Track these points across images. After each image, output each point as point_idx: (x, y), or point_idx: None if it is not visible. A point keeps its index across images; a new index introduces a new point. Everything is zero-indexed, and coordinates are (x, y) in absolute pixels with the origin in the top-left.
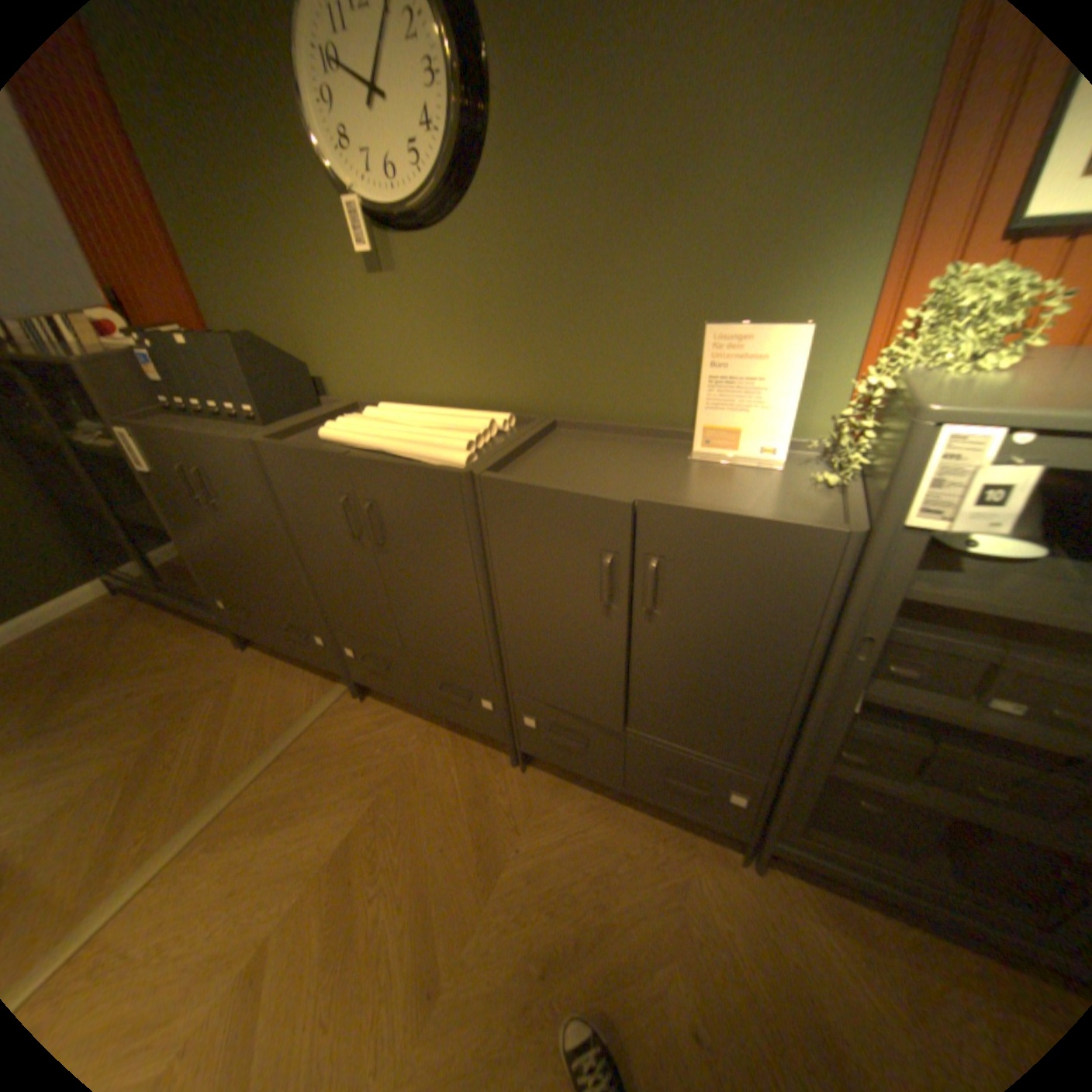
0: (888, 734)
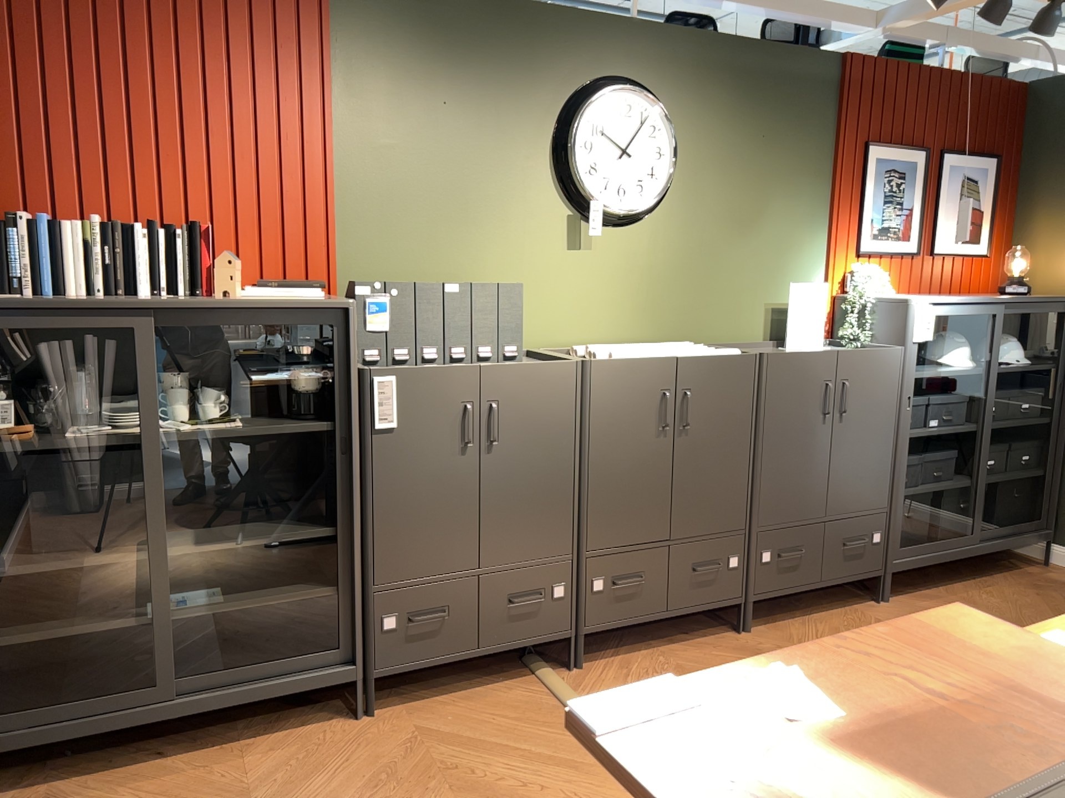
0: (910, 458)
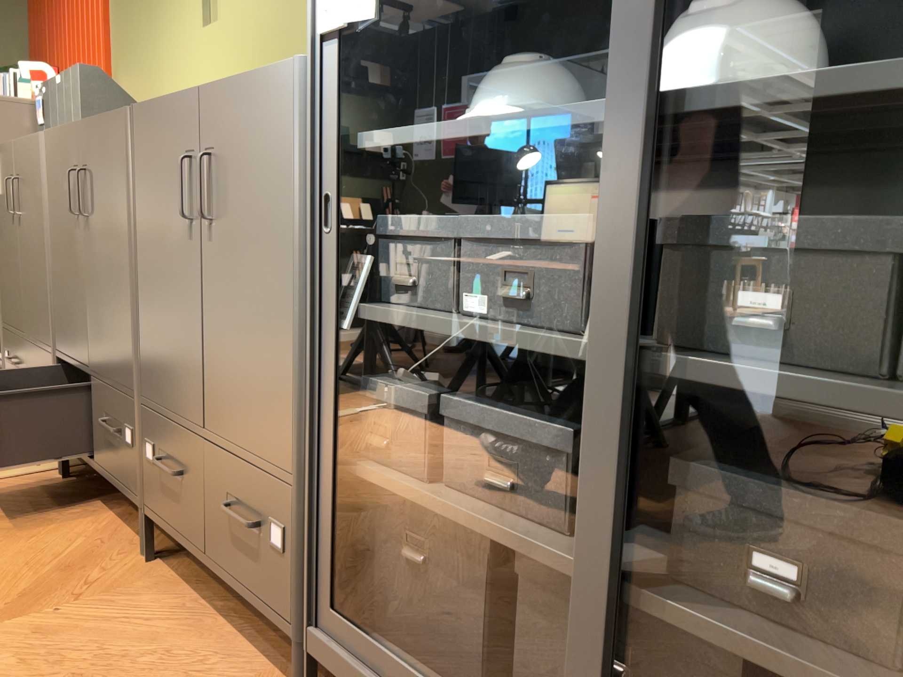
0: (403, 388)
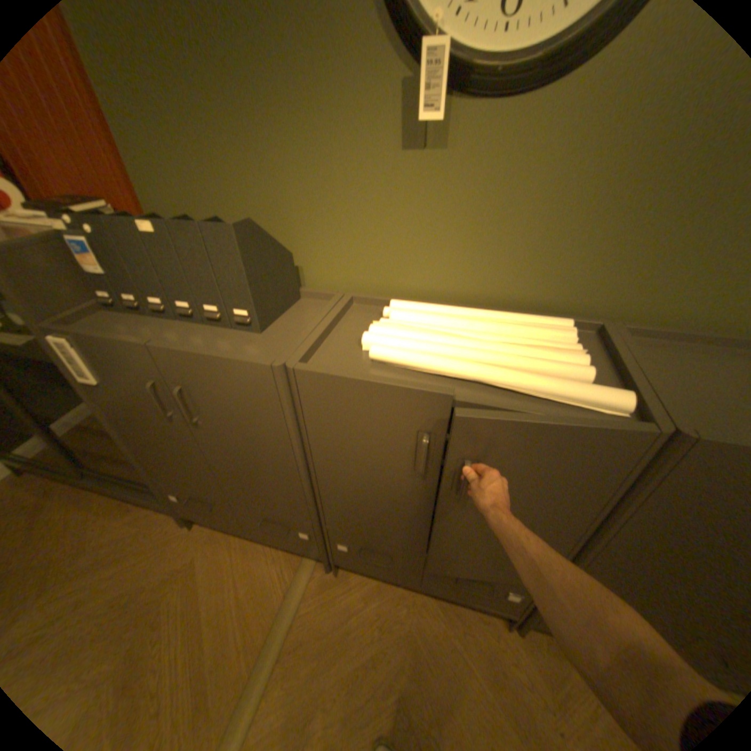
0: None
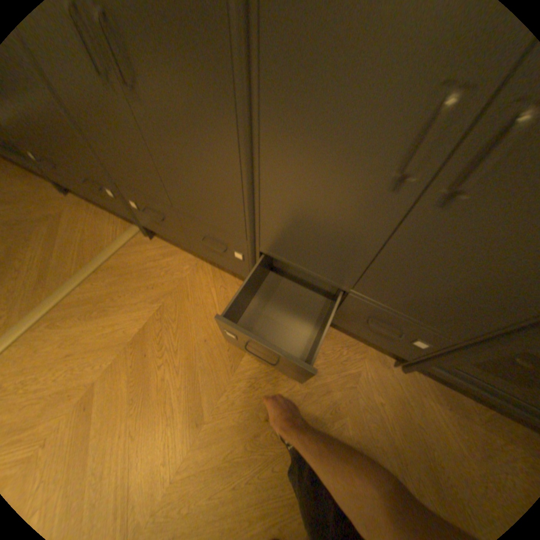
0: None
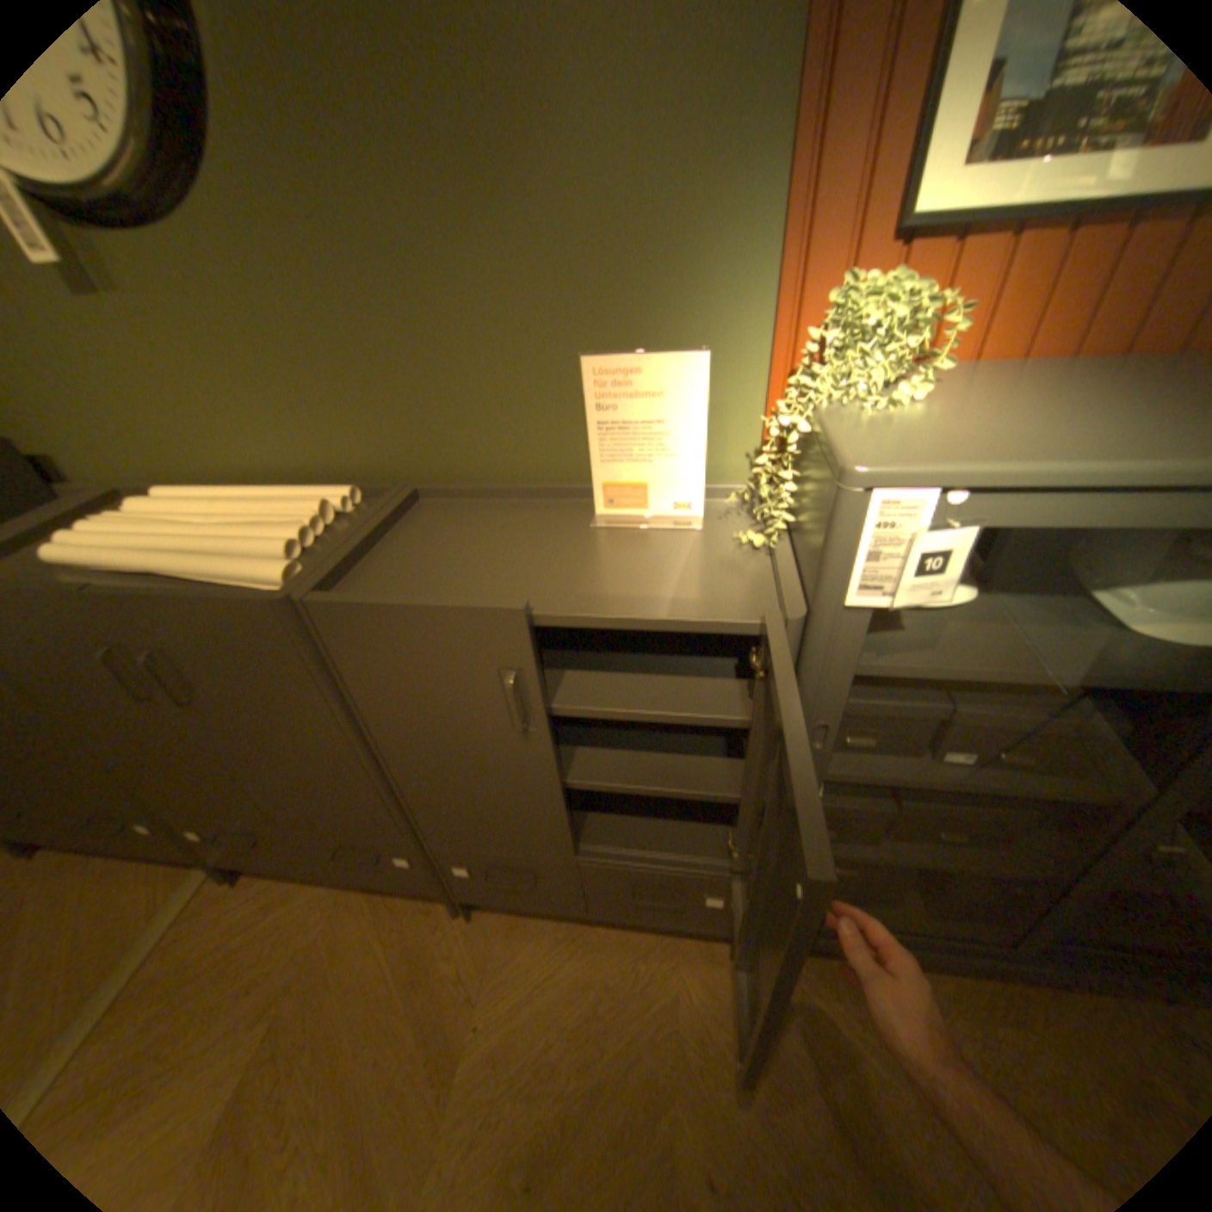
0: (852, 804)
